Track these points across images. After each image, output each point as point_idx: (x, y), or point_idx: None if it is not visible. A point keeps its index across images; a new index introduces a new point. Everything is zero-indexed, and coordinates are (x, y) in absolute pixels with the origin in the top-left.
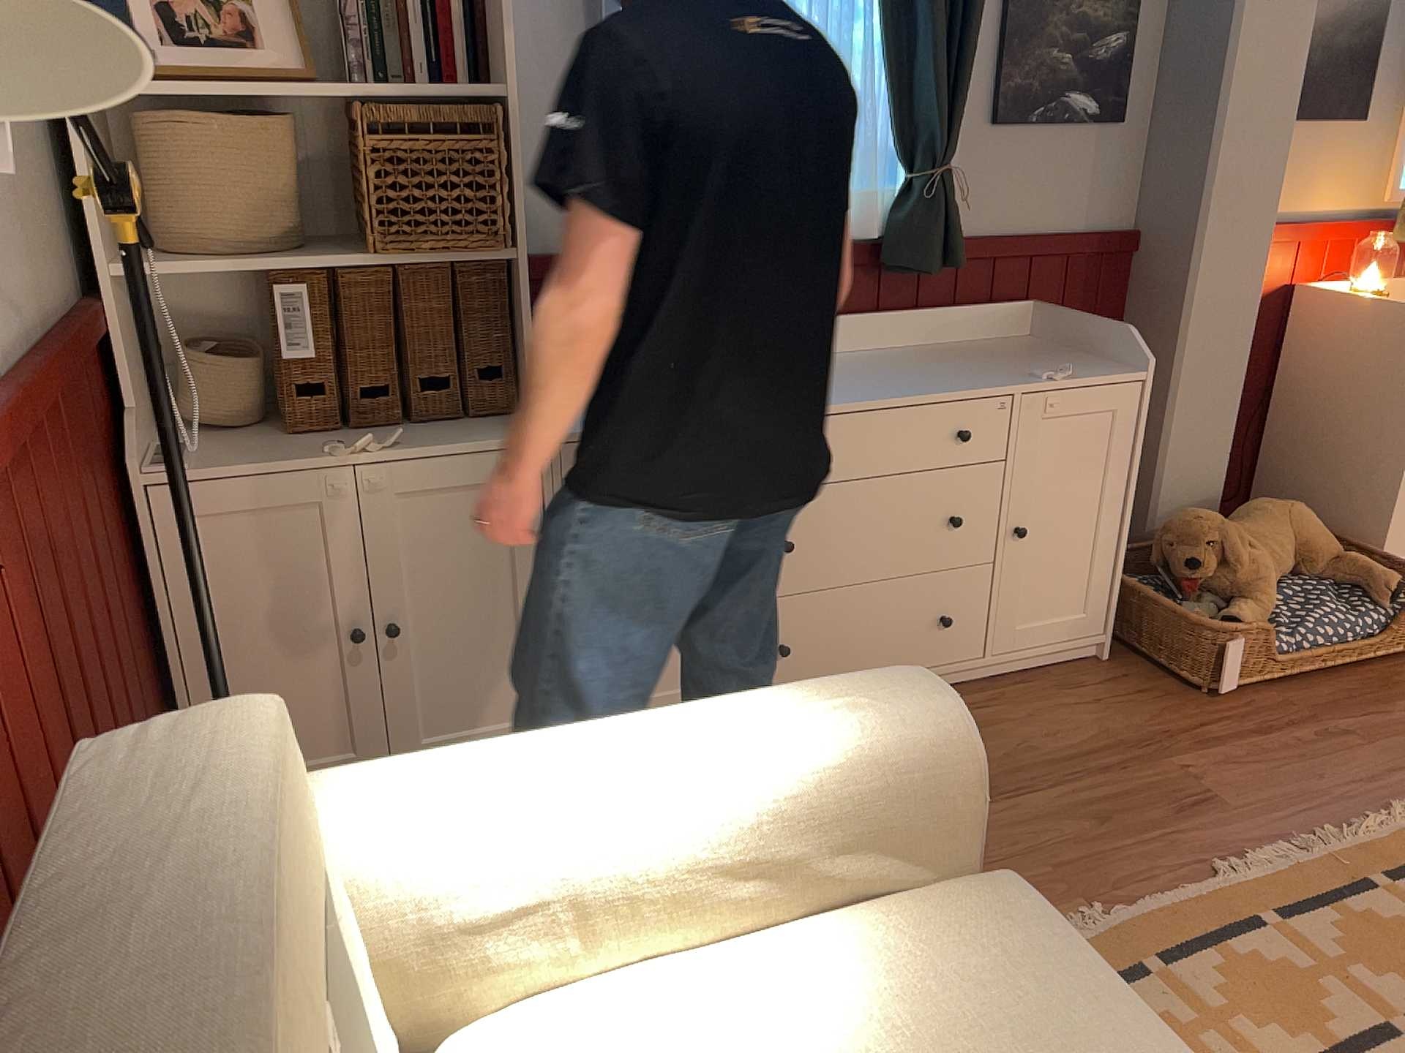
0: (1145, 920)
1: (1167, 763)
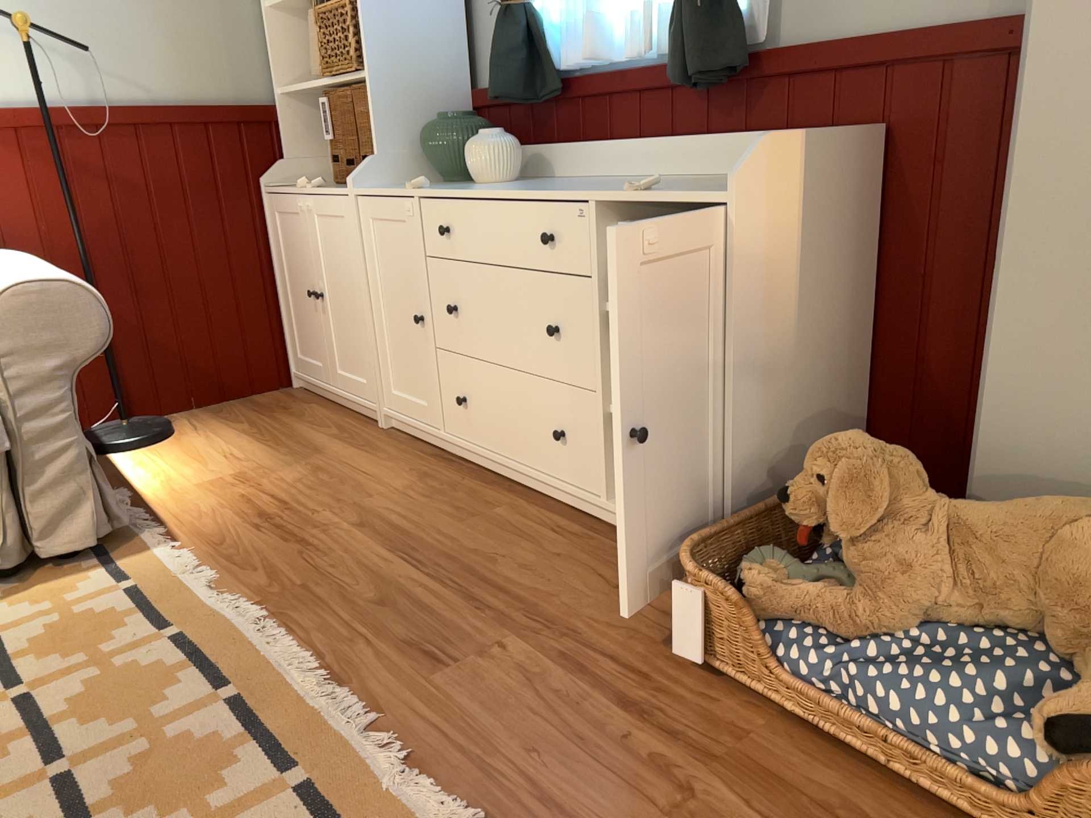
0: (226, 626)
1: (503, 635)
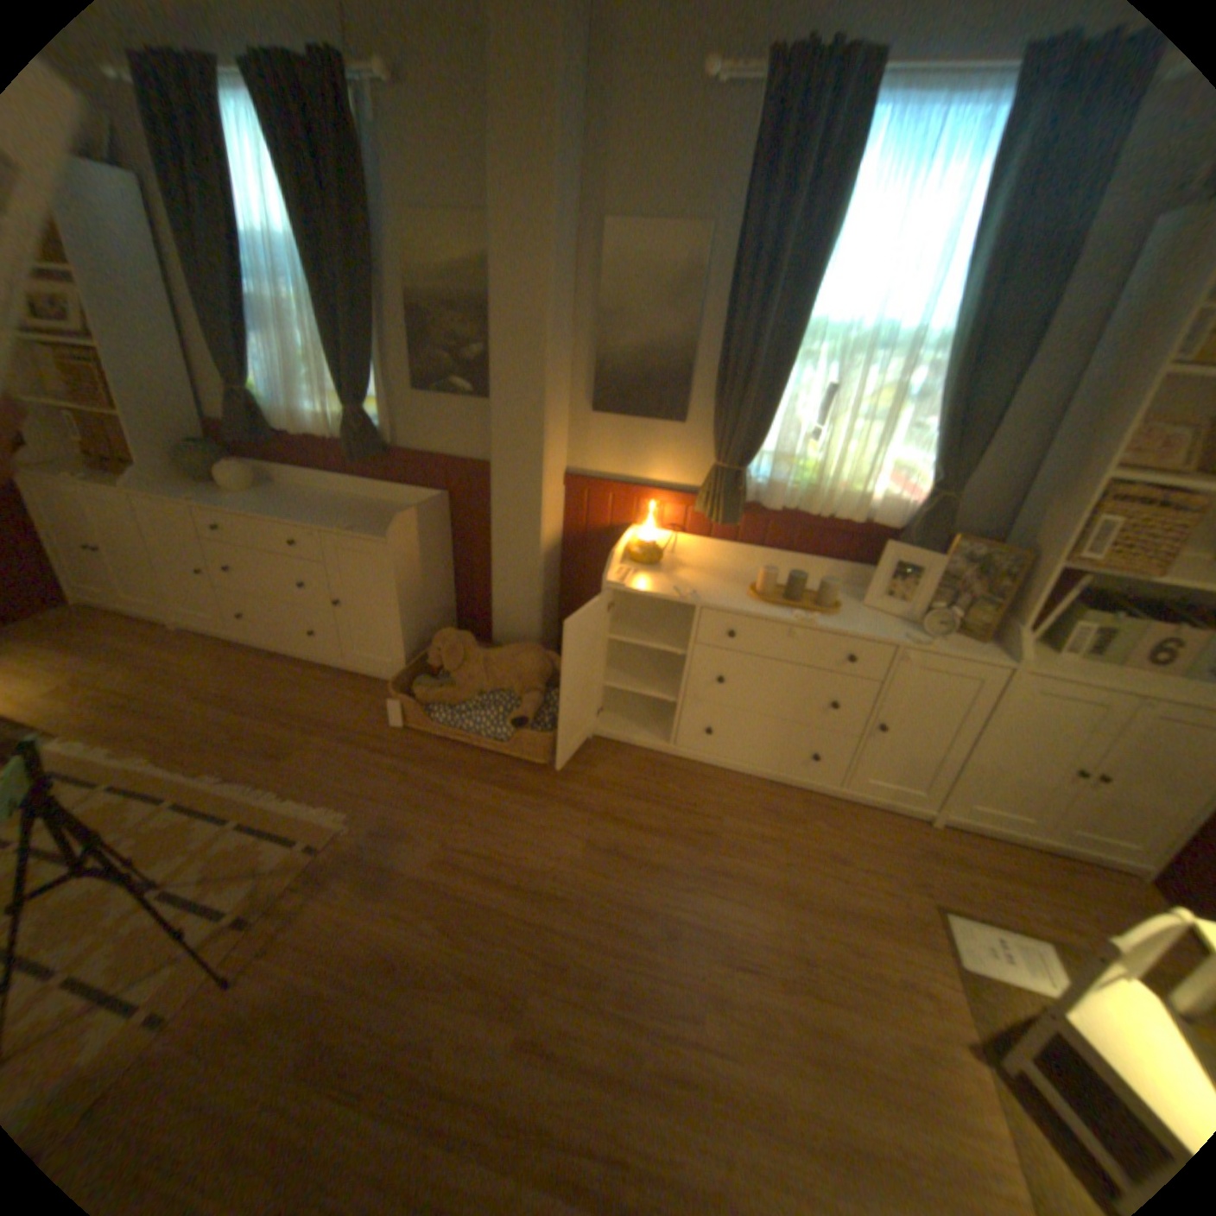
0: (139, 777)
1: (307, 739)
